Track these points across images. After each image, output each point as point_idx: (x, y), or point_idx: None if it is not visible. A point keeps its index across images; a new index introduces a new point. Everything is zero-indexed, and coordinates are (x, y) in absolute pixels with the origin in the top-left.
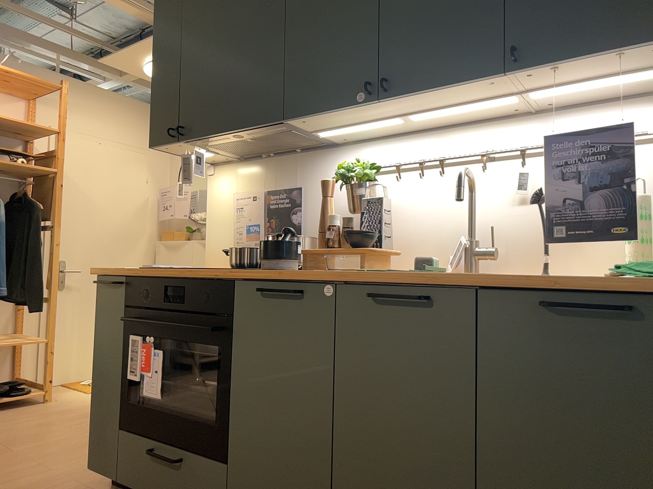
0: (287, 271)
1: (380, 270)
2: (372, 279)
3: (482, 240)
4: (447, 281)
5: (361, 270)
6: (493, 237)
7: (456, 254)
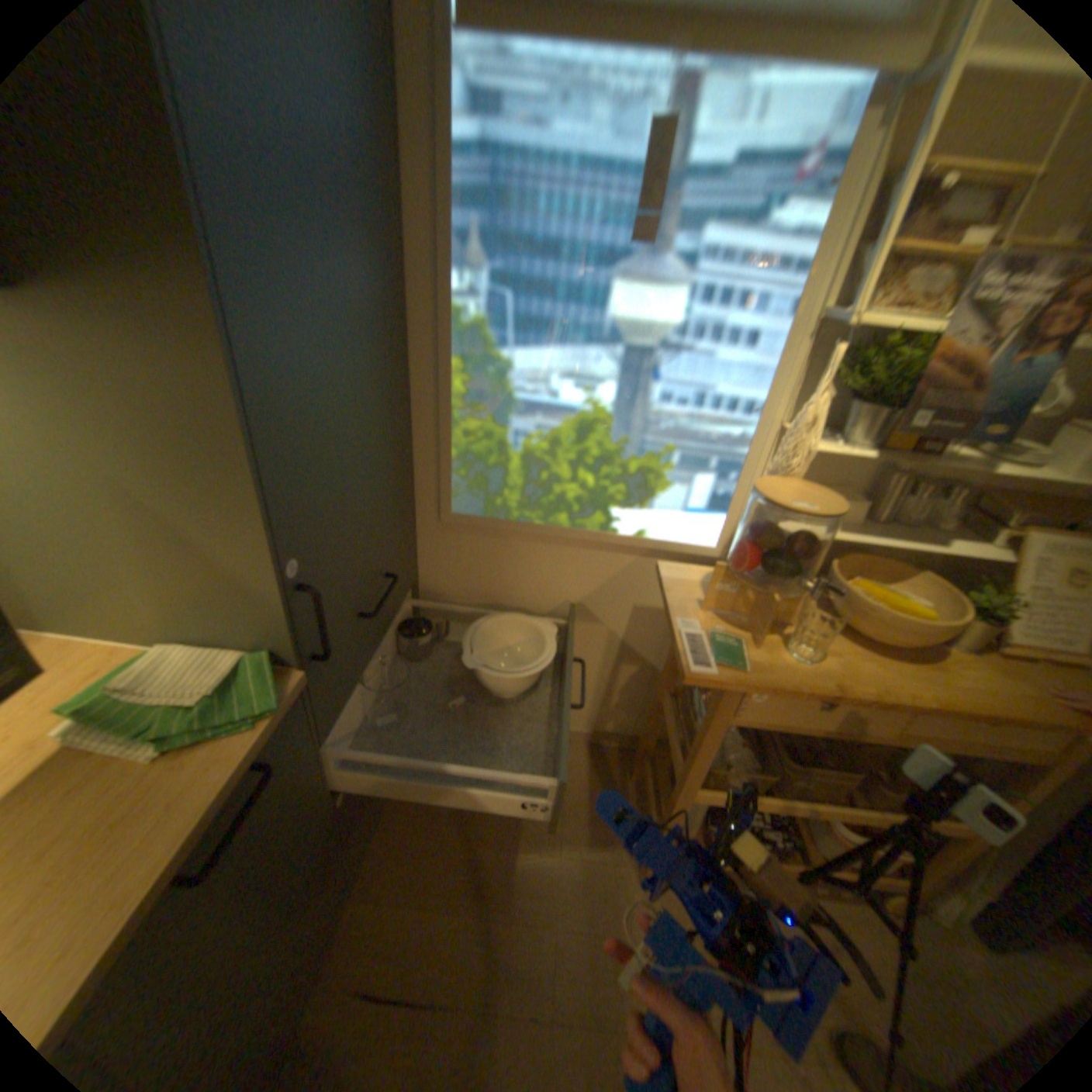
0: None
1: None
2: None
3: None
4: None
5: None
6: None
7: None
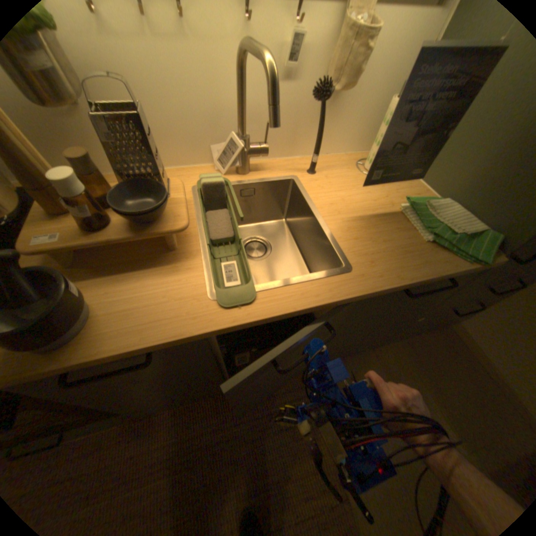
0: (83, 330)
1: (252, 297)
2: (259, 323)
3: (249, 132)
4: (342, 302)
5: (220, 299)
6: (267, 134)
7: (225, 152)
